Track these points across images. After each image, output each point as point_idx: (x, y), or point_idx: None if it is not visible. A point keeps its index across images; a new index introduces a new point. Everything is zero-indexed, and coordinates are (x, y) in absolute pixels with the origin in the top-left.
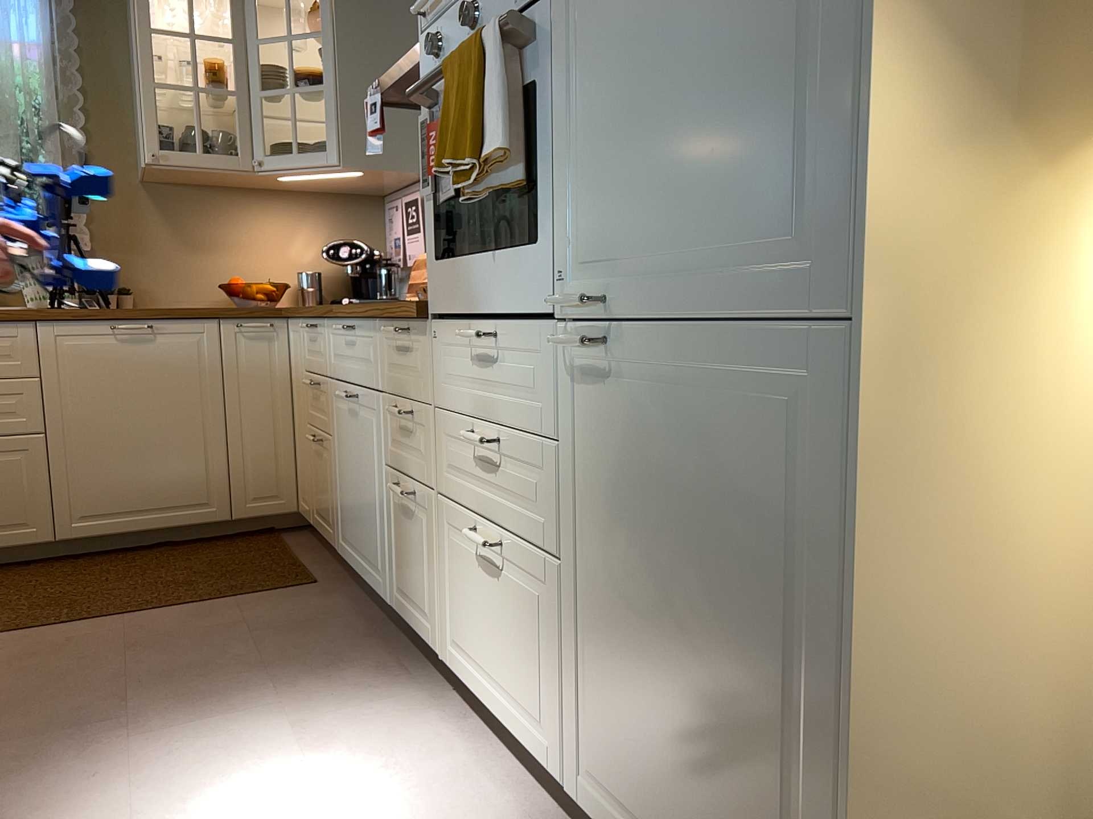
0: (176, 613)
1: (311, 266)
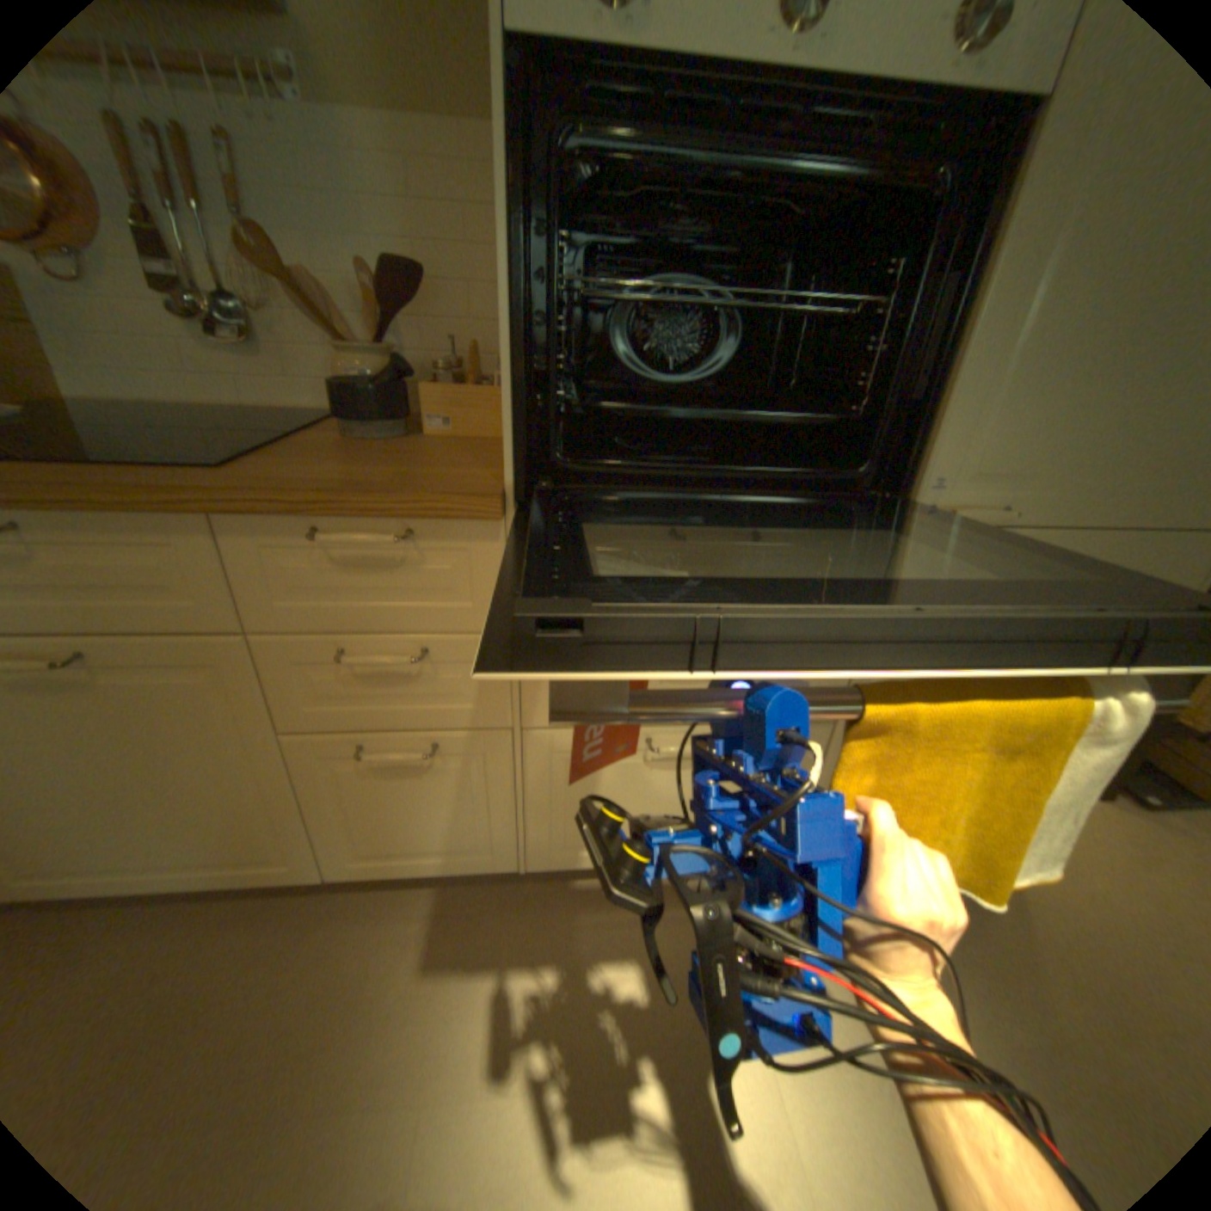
0: None
1: None
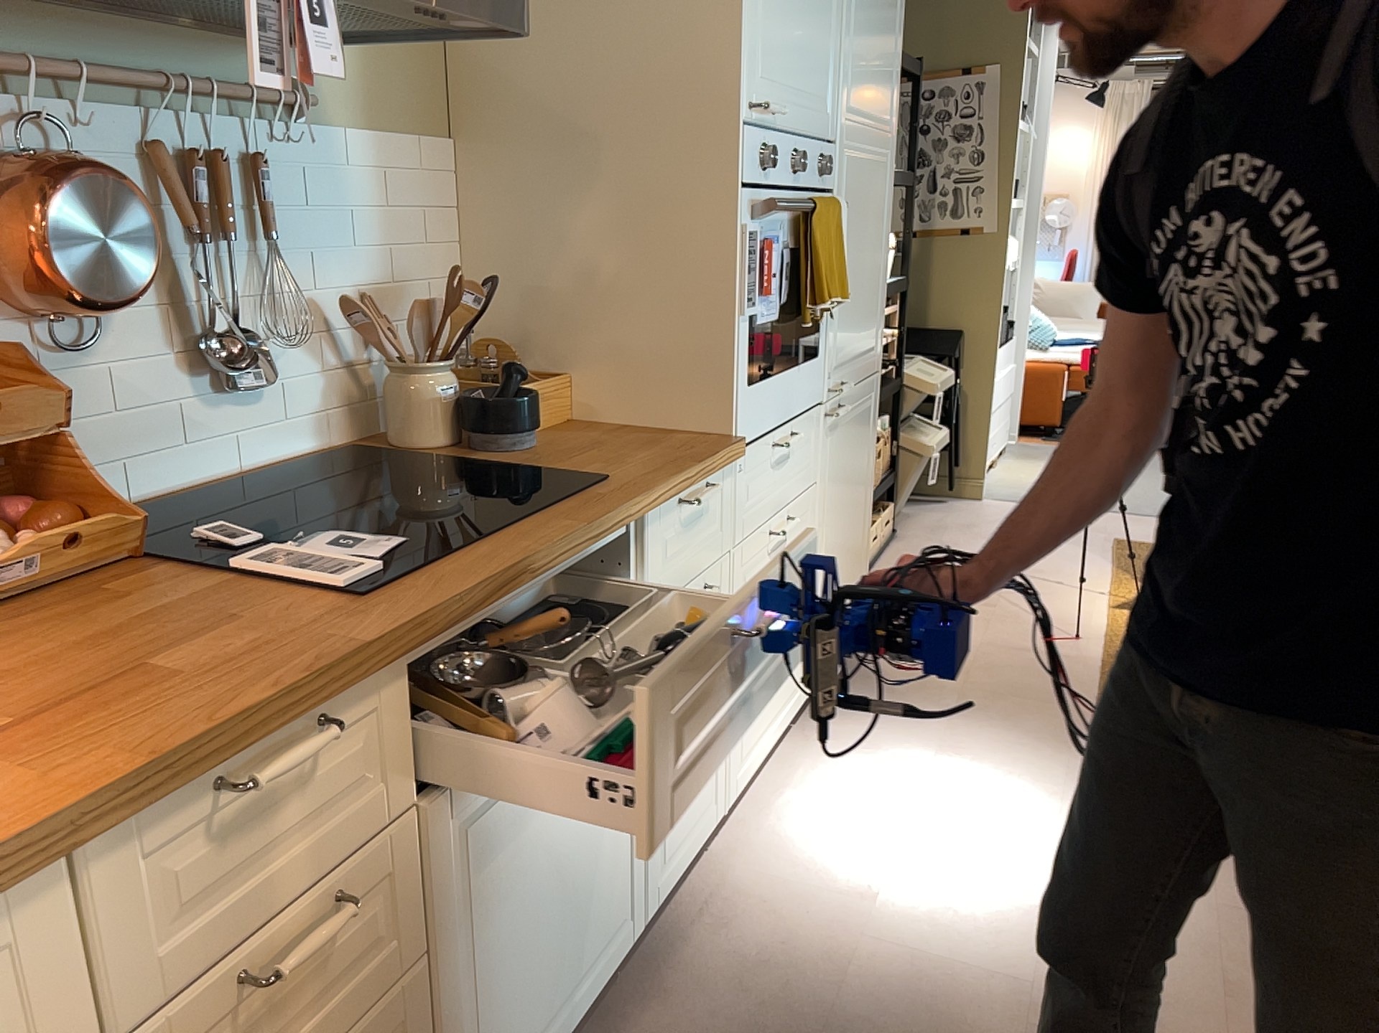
0: None
1: None
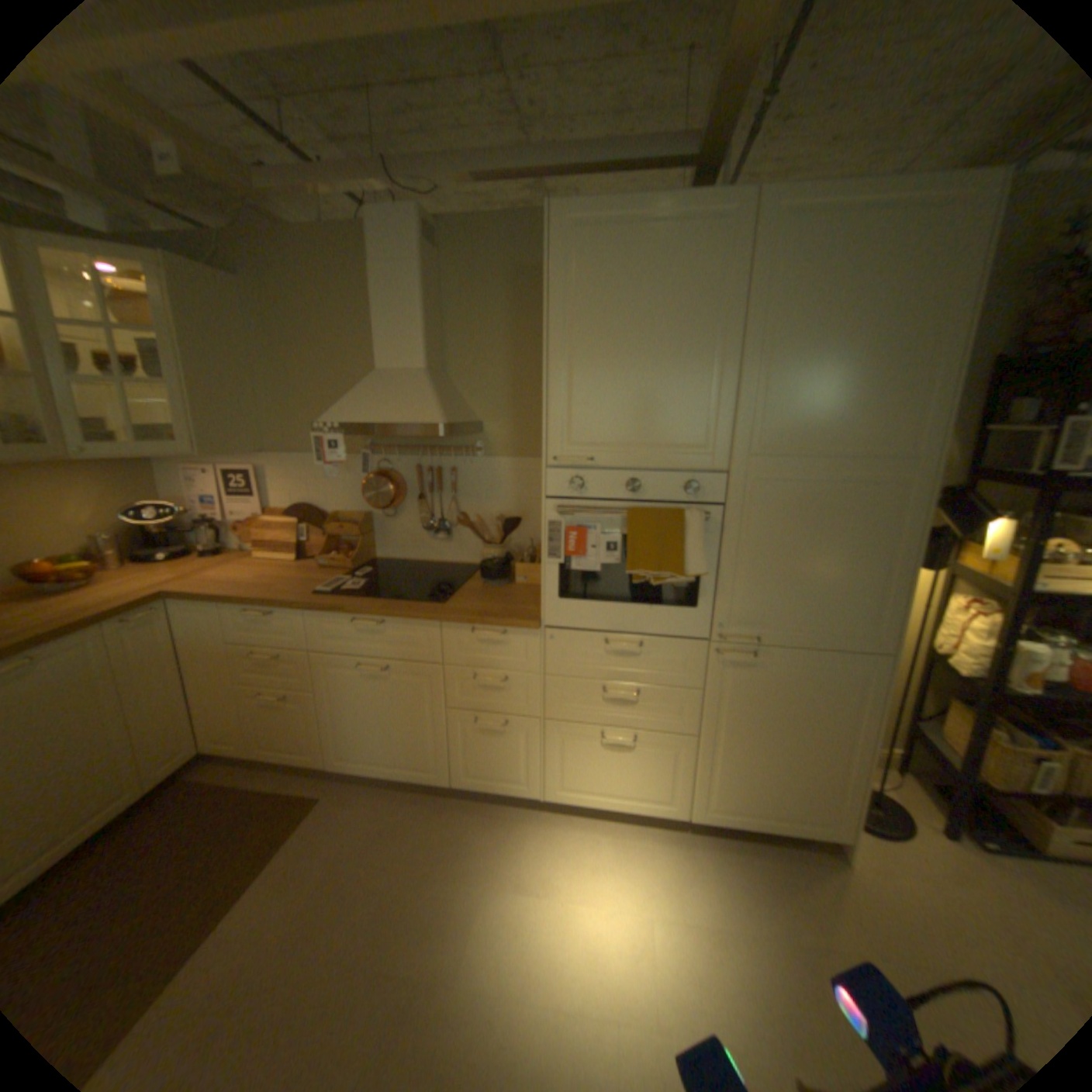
0: (254, 897)
1: (91, 529)
